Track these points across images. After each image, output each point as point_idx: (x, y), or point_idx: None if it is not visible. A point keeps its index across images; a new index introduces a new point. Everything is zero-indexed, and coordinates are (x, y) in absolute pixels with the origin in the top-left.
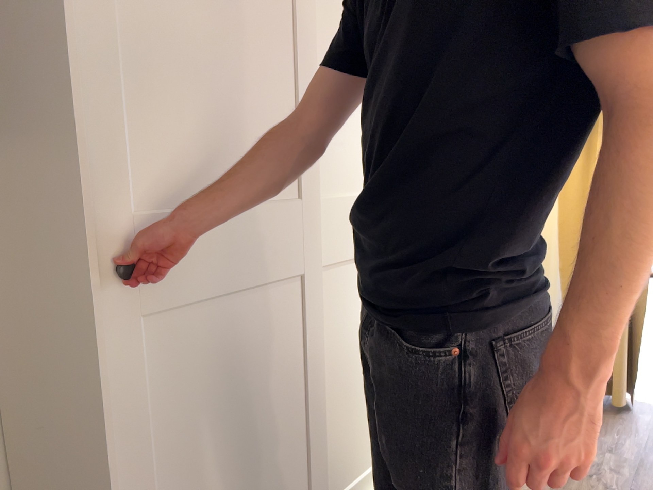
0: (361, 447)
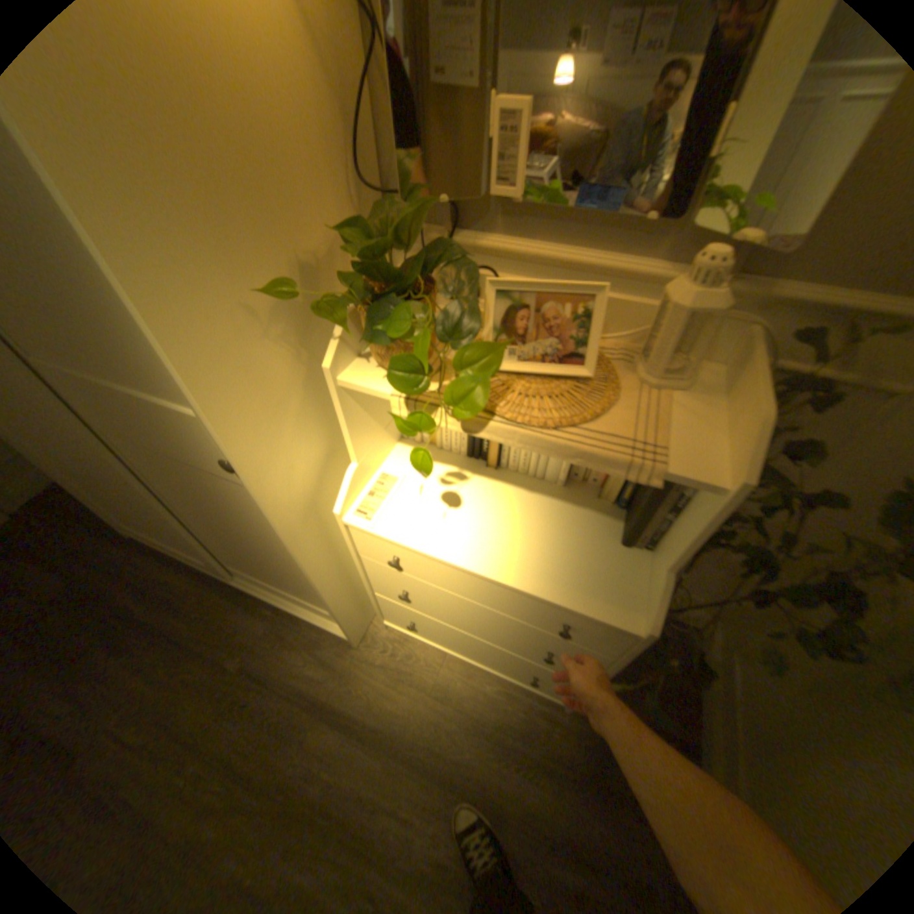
0: (263, 577)
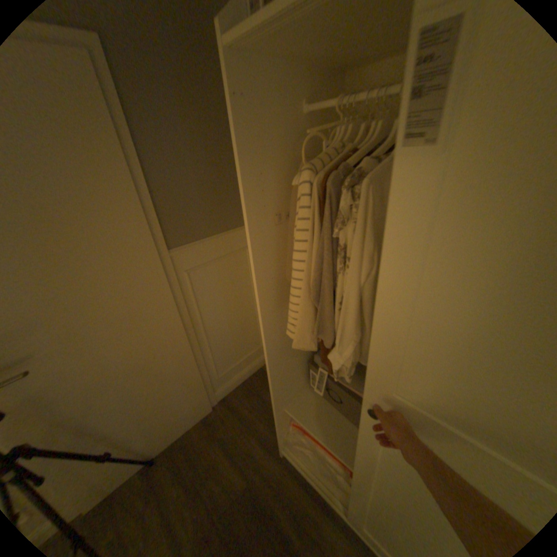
0: None
